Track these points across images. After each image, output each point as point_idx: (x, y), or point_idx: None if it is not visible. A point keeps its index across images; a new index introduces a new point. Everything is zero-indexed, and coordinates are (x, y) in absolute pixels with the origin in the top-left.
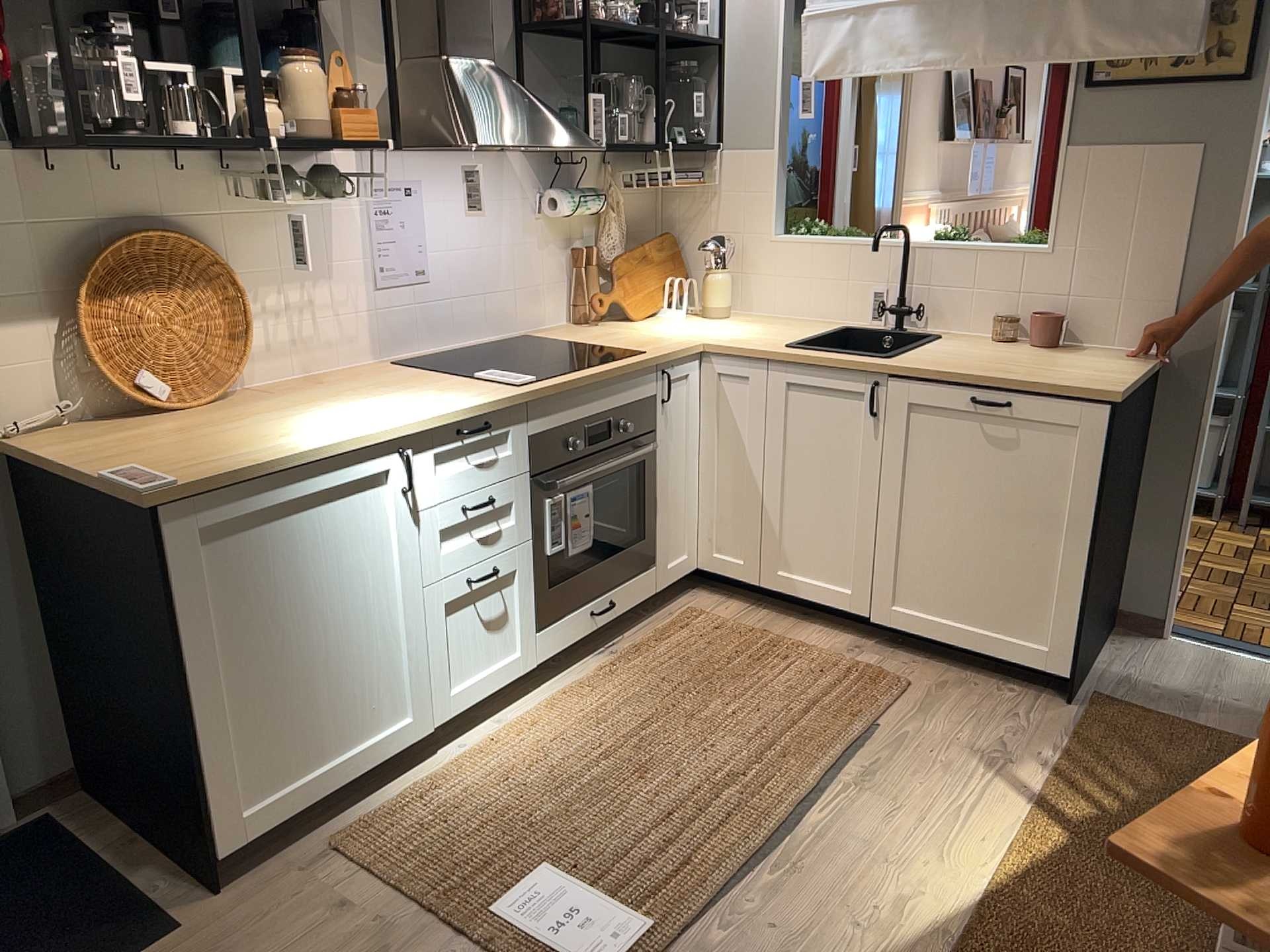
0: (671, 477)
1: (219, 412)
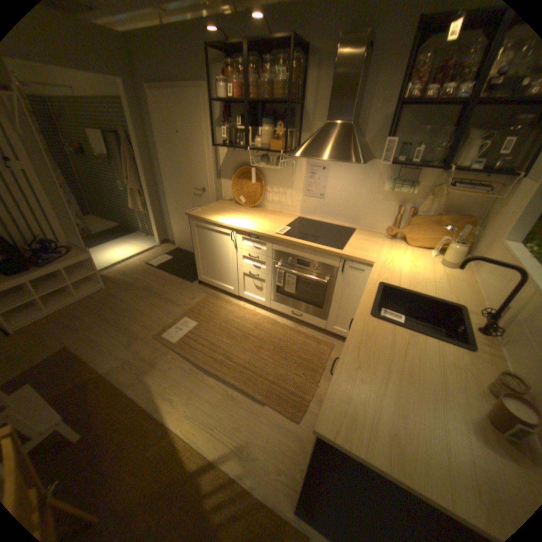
0: (342, 300)
1: (243, 209)
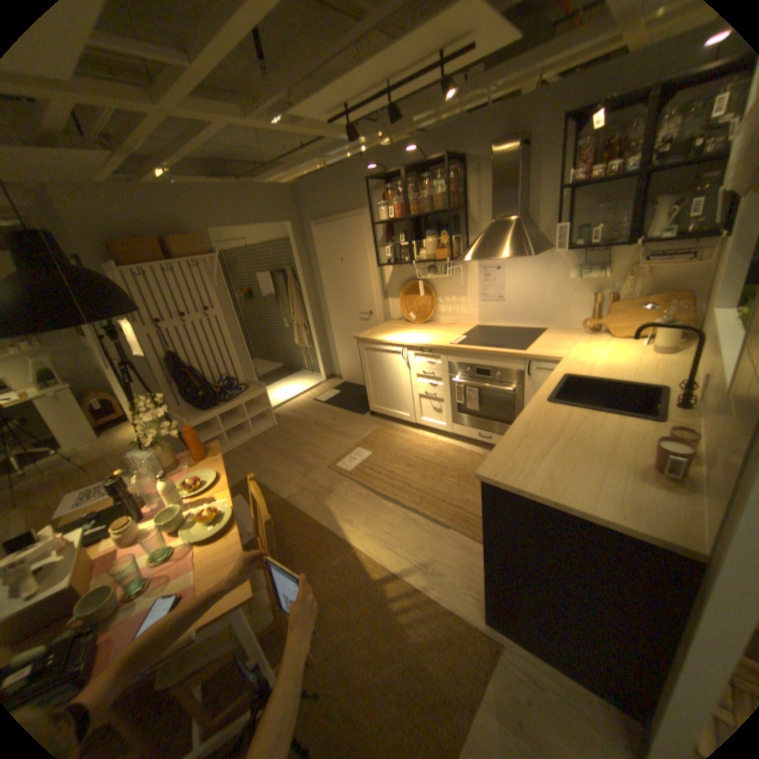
0: None
1: (414, 326)
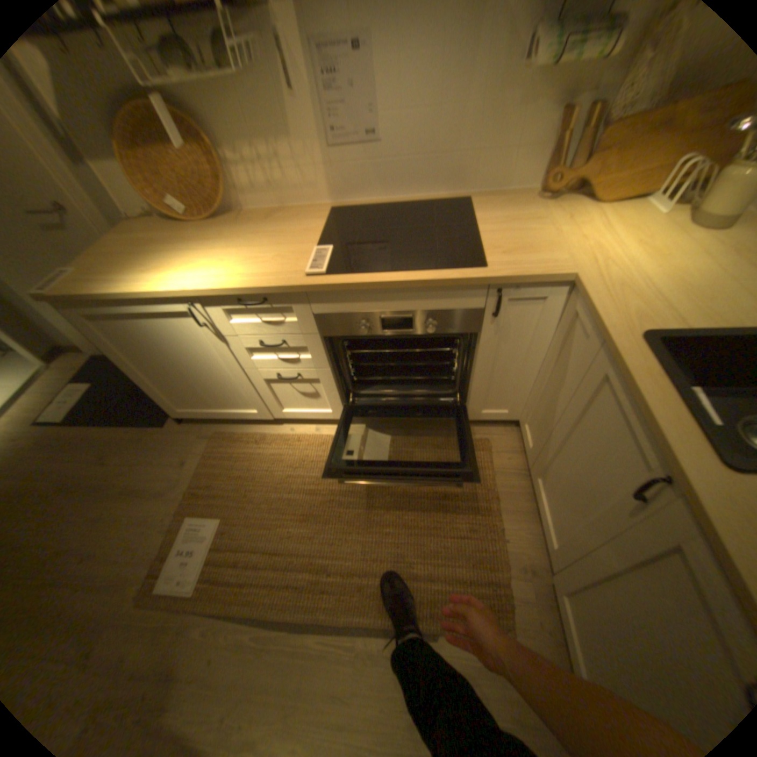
0: (496, 365)
1: (191, 230)
